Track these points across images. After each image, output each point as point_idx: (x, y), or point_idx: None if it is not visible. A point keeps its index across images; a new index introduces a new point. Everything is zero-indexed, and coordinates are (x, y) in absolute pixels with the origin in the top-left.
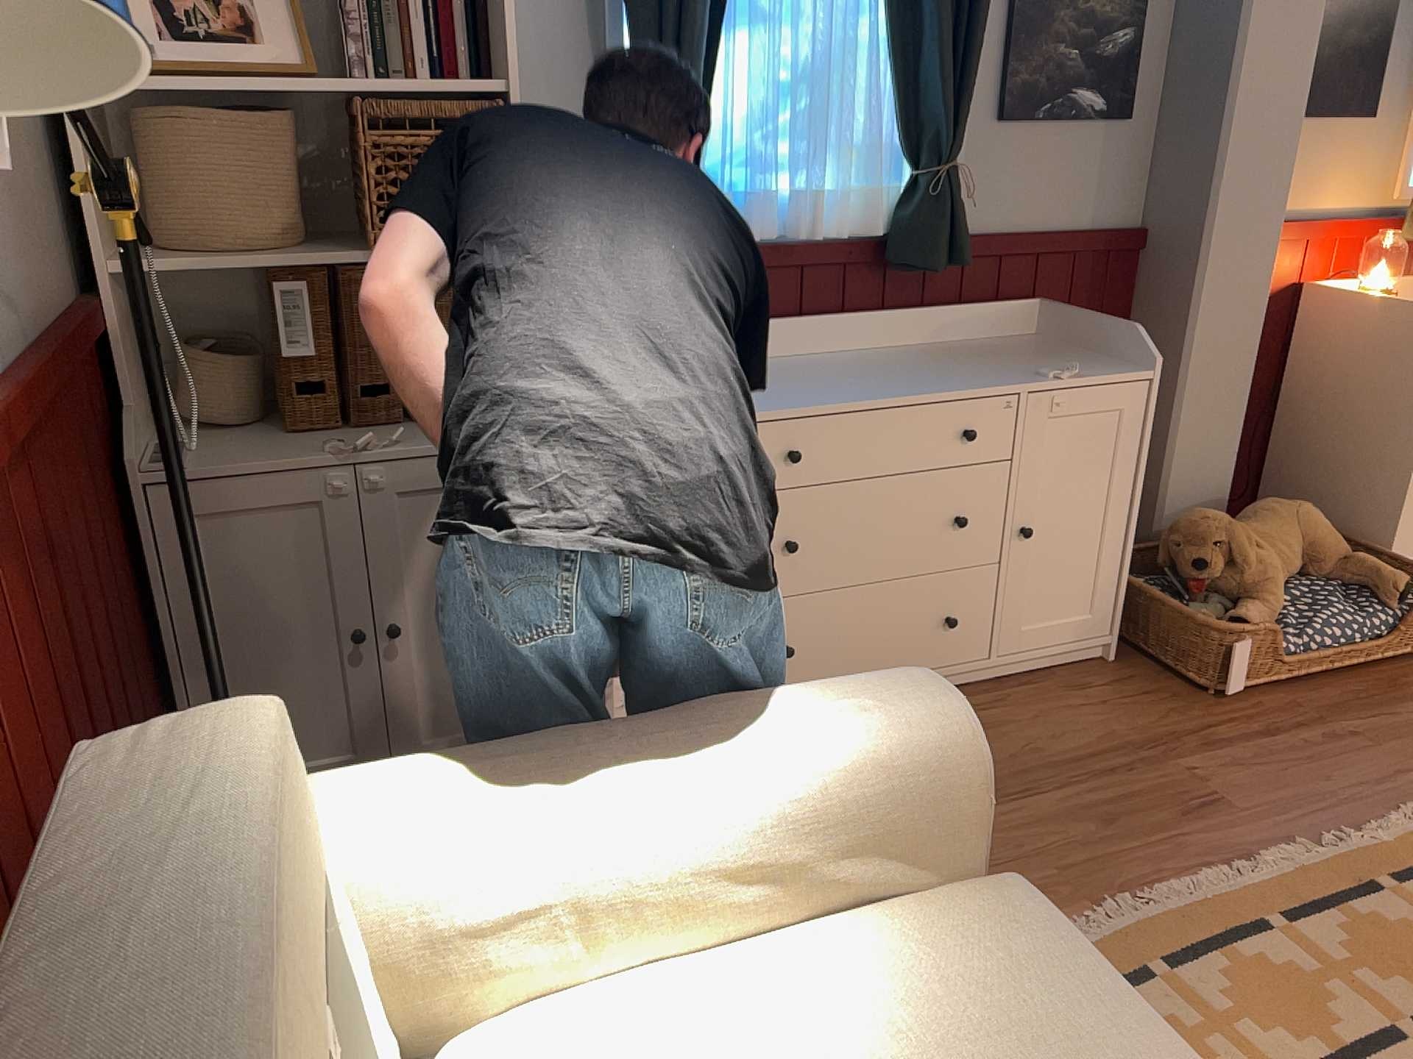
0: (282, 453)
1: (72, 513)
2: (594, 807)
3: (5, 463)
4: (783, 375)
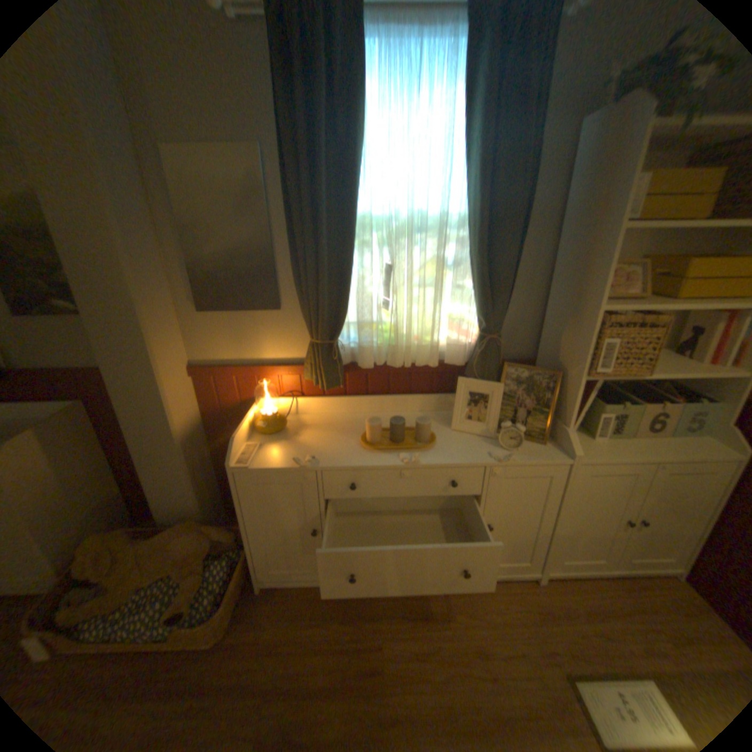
0: None
1: None
2: None
3: None
4: None
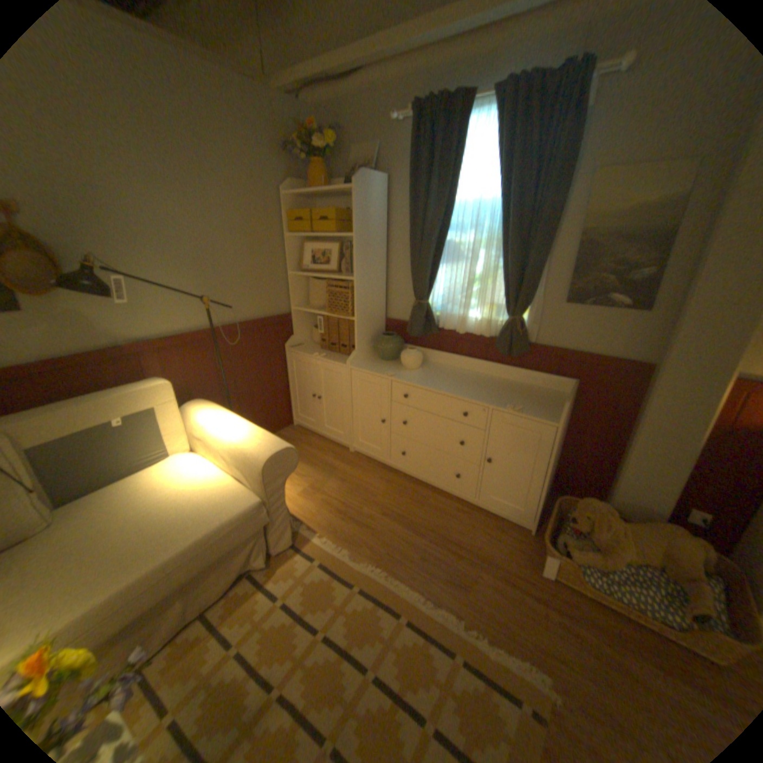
0: (310, 352)
1: (251, 351)
2: (214, 429)
3: (218, 339)
4: (439, 373)
